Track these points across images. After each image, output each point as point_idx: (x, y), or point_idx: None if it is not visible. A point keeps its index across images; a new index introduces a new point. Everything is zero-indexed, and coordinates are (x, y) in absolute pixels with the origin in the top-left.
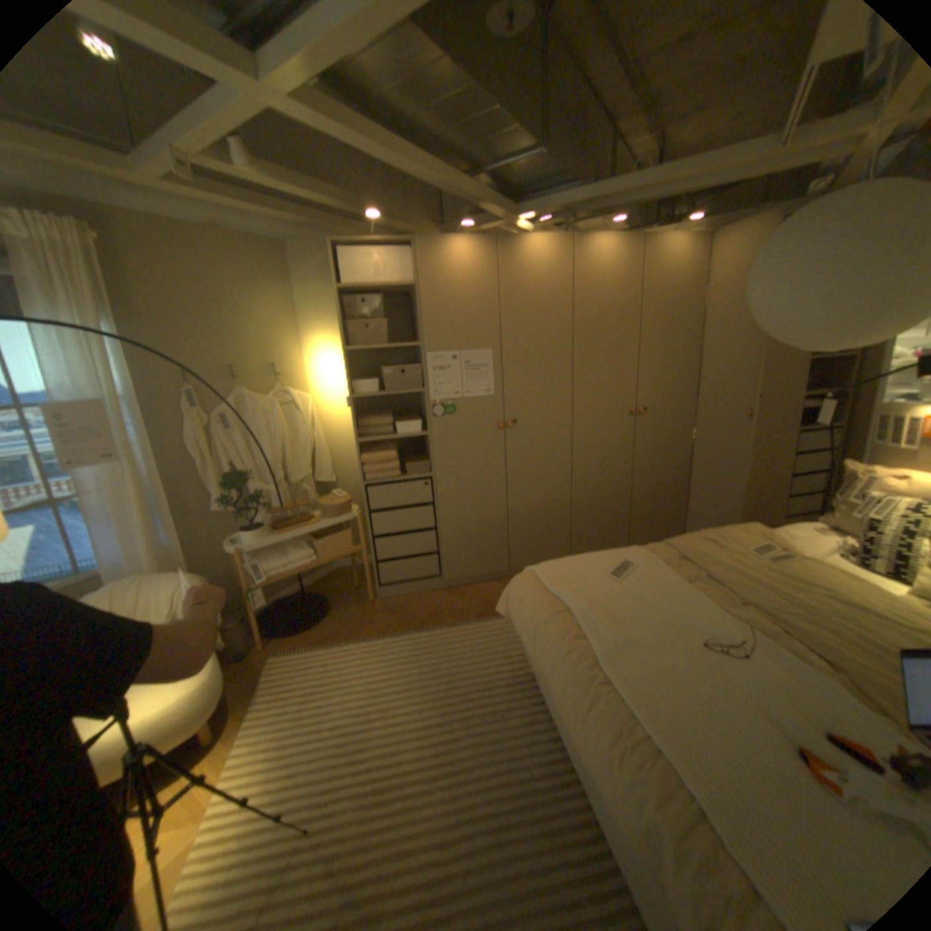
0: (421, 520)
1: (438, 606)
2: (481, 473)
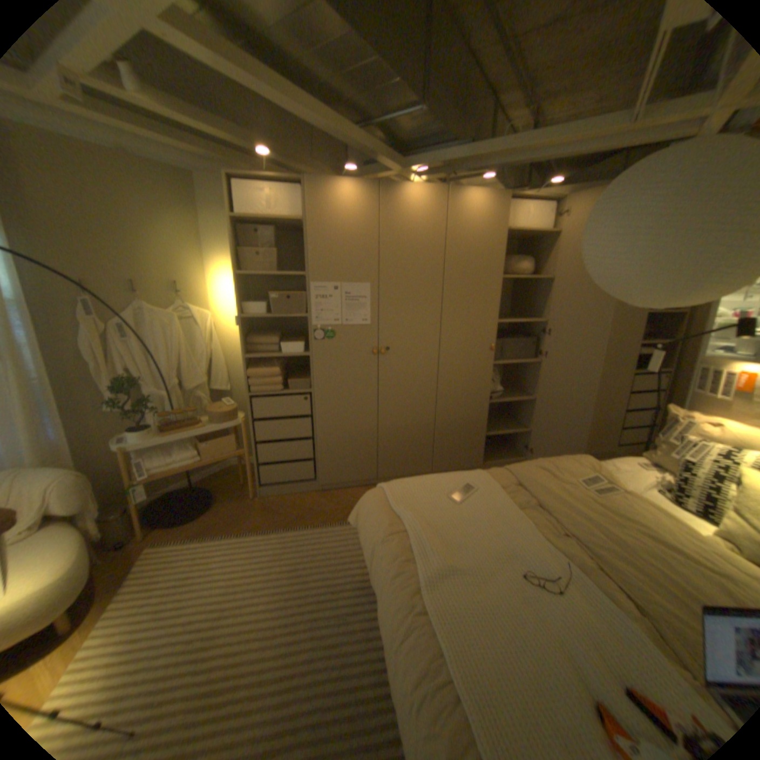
0: (299, 431)
1: (309, 507)
2: (355, 392)
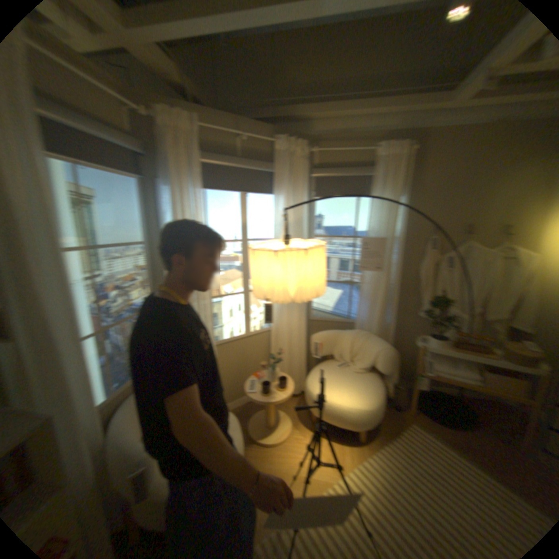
0: None
1: None
2: None
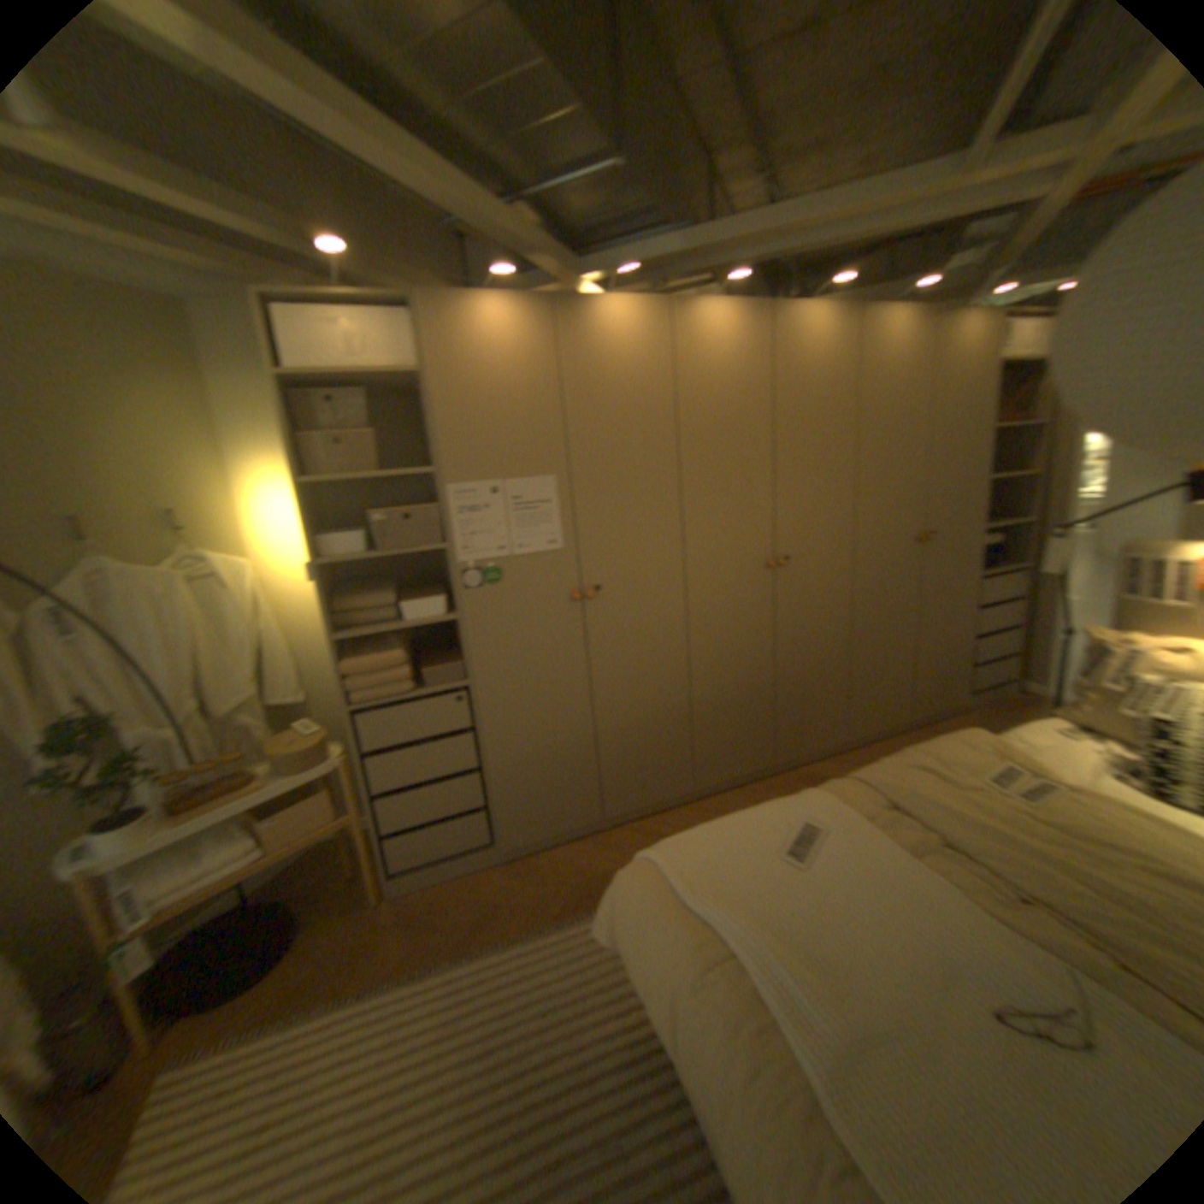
0: (455, 759)
1: (492, 901)
2: (551, 673)
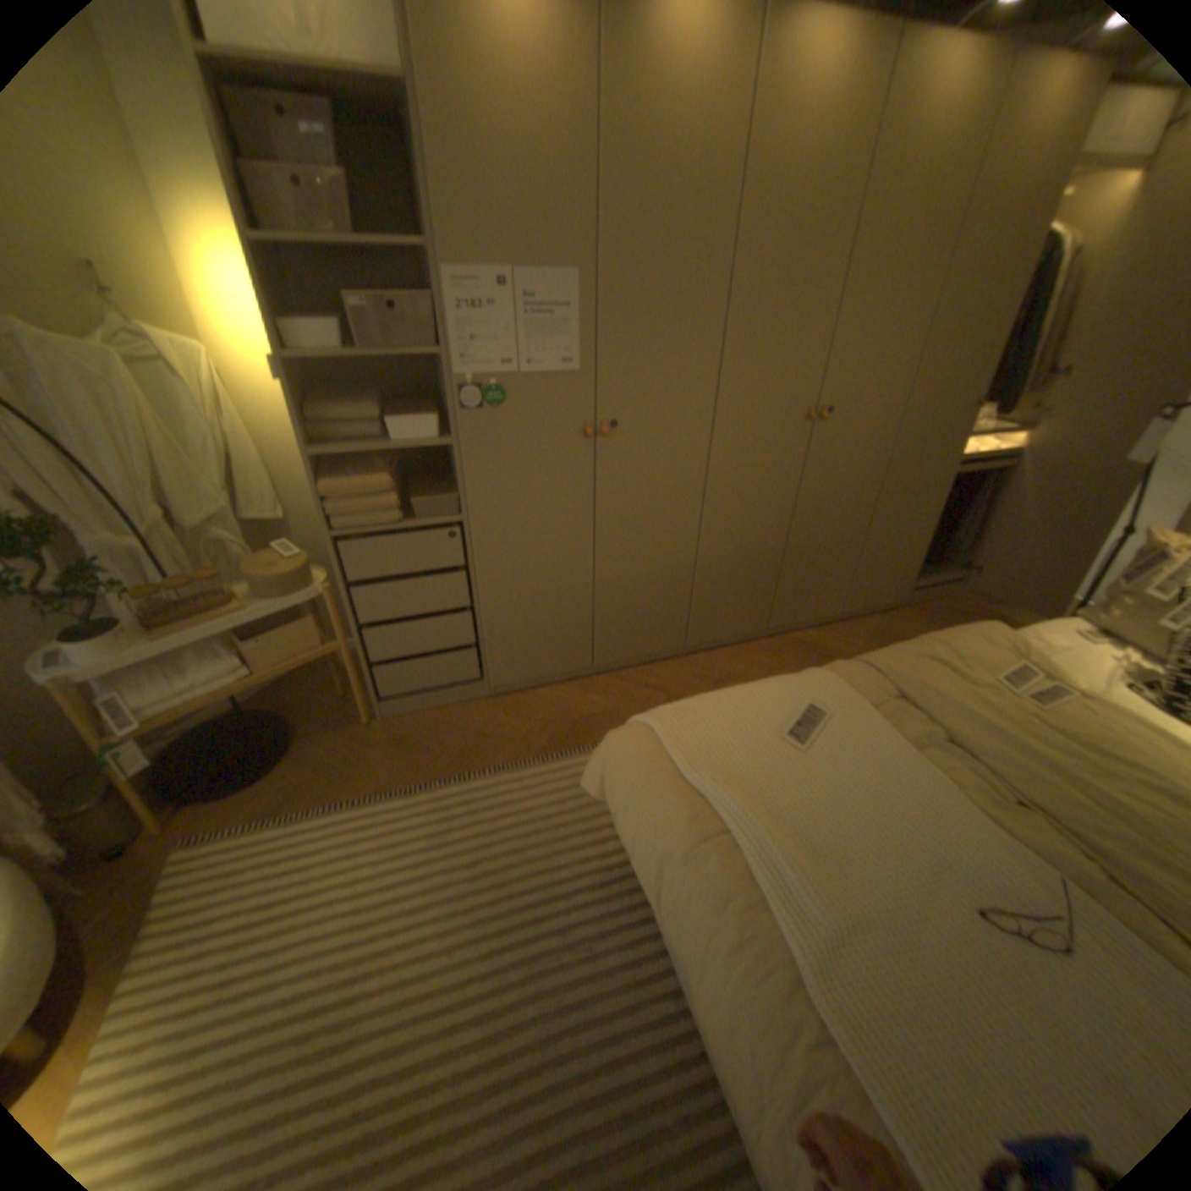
0: (444, 597)
1: (478, 730)
2: (550, 516)
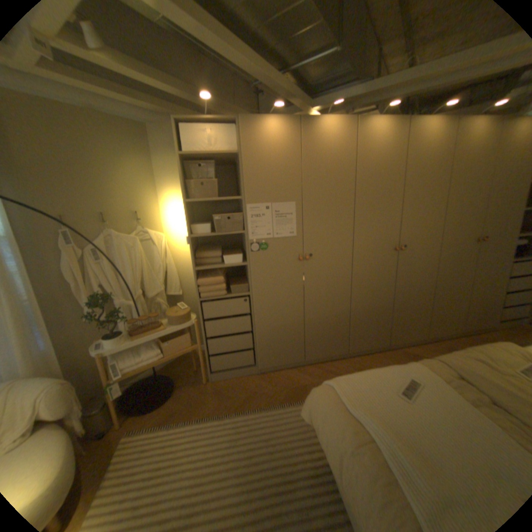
0: (241, 326)
1: (253, 390)
2: (285, 292)
